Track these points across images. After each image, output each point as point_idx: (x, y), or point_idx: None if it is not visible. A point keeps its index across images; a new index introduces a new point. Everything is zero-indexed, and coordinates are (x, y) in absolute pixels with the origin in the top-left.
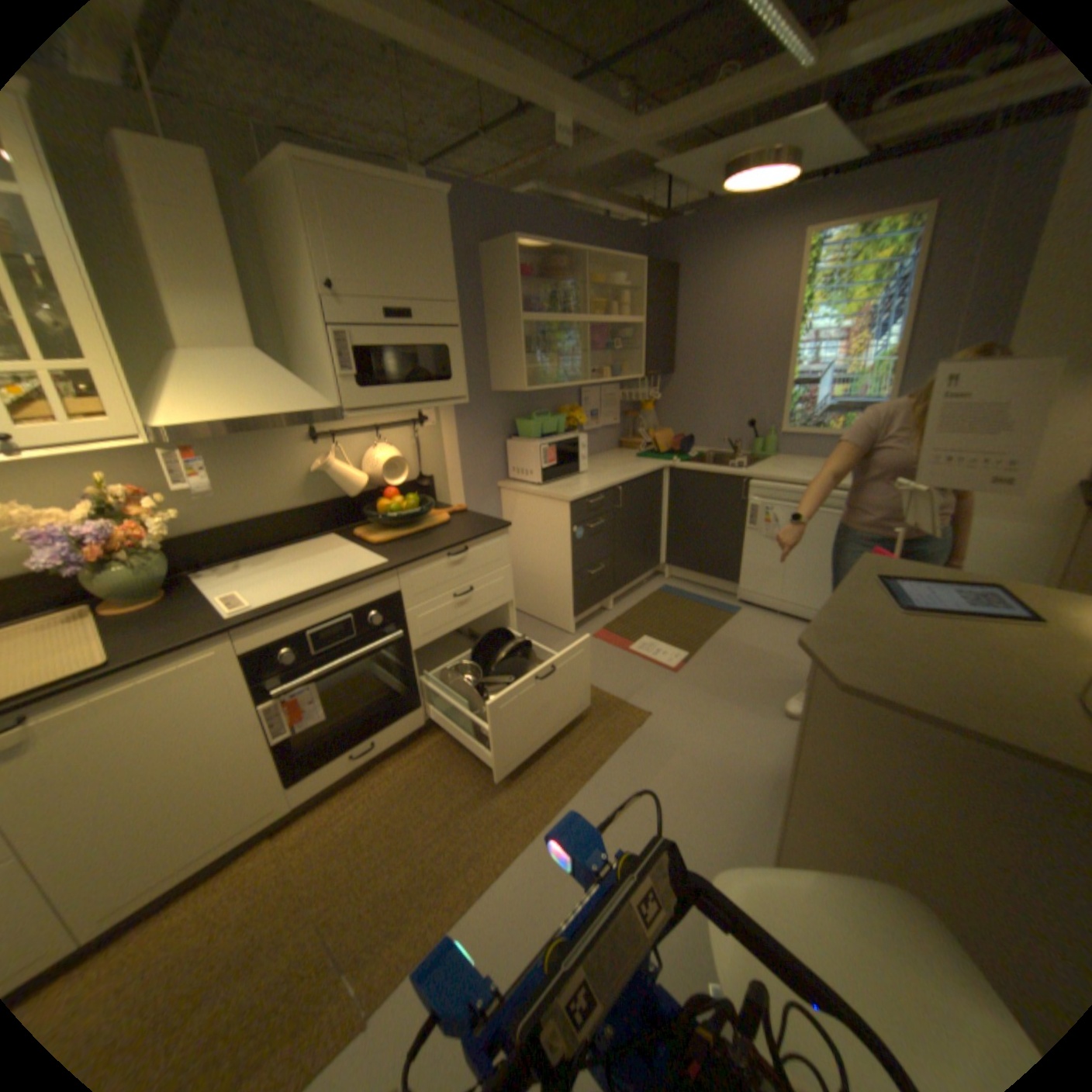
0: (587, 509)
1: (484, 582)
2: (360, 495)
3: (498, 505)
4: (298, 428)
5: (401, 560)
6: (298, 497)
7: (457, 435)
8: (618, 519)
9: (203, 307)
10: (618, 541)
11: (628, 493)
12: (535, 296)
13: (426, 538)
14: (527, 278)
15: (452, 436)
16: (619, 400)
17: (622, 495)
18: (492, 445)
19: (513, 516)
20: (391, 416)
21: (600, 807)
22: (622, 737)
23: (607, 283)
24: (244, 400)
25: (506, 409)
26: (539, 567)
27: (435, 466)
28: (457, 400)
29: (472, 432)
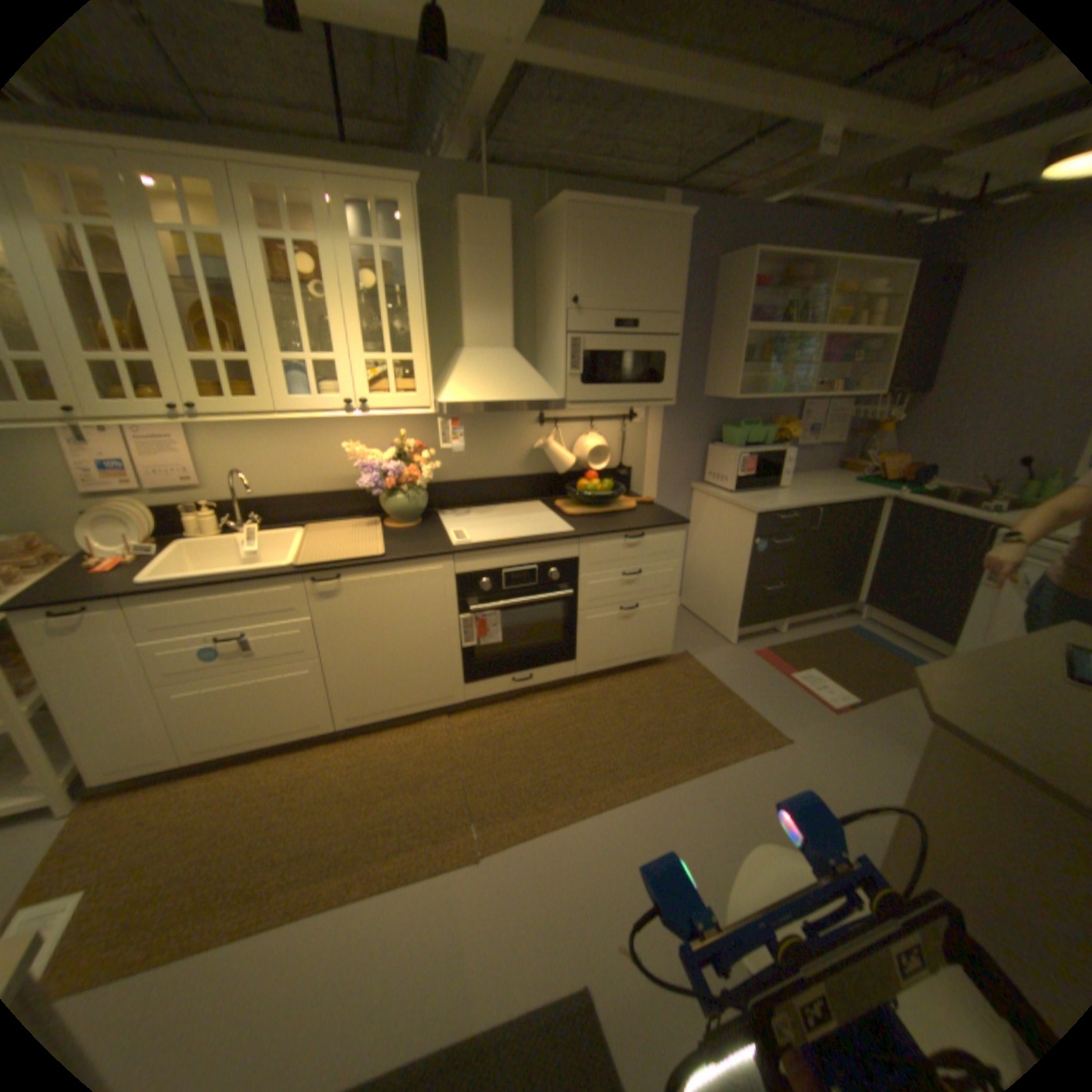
0: (776, 524)
1: (653, 569)
2: (566, 475)
3: (687, 505)
4: (531, 413)
5: (584, 533)
6: (520, 468)
7: (661, 433)
8: (813, 541)
9: (485, 318)
10: (808, 564)
11: (832, 516)
12: (769, 304)
13: (610, 519)
14: (765, 286)
15: (656, 434)
16: (851, 416)
17: (823, 517)
18: (693, 447)
19: (700, 518)
20: (606, 410)
21: (711, 801)
22: (755, 752)
23: (861, 289)
24: (497, 389)
25: (715, 414)
26: (715, 571)
27: (634, 459)
28: (664, 402)
29: (676, 432)
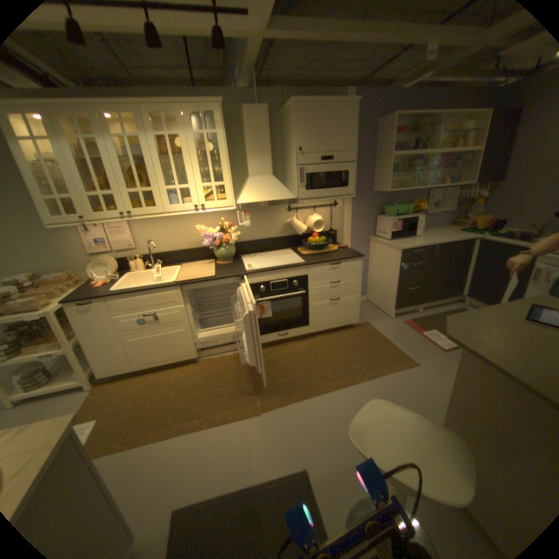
0: (412, 255)
1: (346, 280)
2: (303, 235)
3: (367, 247)
4: (284, 206)
5: (310, 263)
6: (280, 233)
7: (351, 212)
8: (434, 263)
9: (258, 161)
10: (432, 275)
11: (444, 249)
12: (406, 140)
13: (324, 256)
14: (404, 131)
15: (349, 212)
16: (458, 196)
17: (439, 250)
18: (369, 218)
19: (374, 254)
20: (322, 202)
21: (373, 392)
22: (398, 369)
23: (460, 127)
24: (264, 195)
25: (380, 200)
26: (382, 281)
27: (338, 226)
28: (349, 196)
29: (359, 211)
